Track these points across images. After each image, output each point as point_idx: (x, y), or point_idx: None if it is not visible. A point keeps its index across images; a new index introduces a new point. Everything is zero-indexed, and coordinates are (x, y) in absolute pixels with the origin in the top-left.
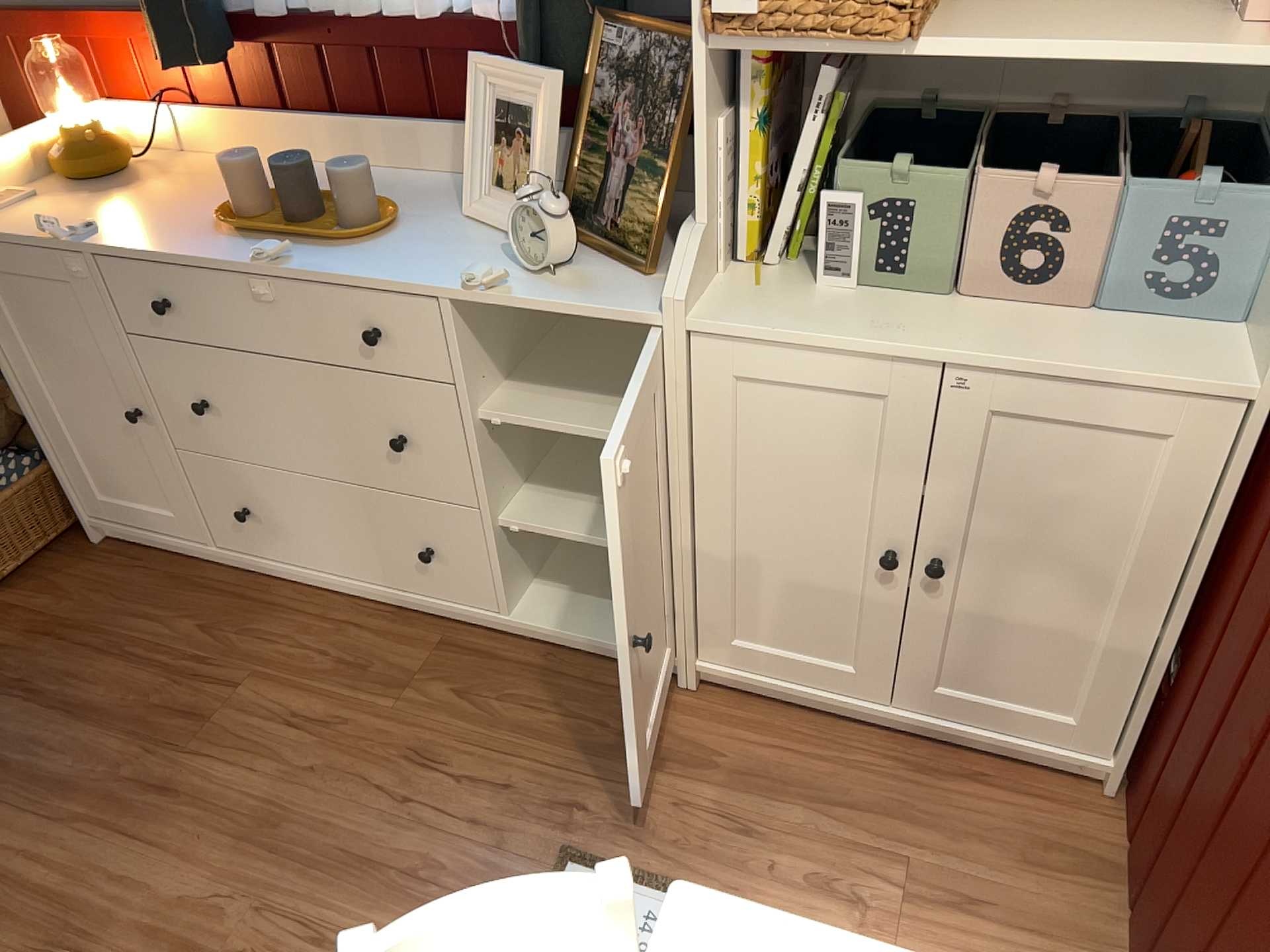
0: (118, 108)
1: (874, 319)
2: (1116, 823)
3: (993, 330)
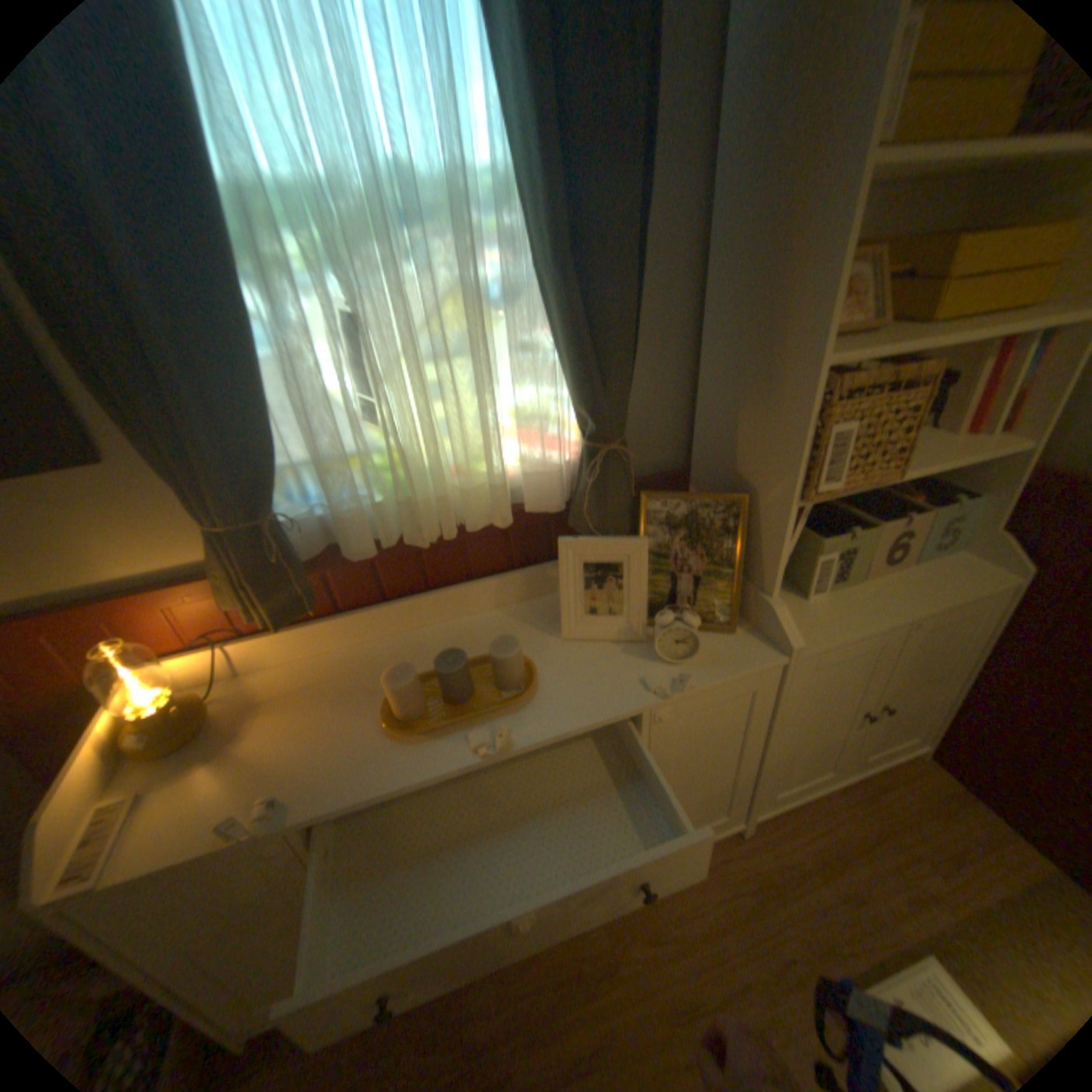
0: (162, 669)
1: (862, 606)
2: (949, 774)
3: (908, 590)
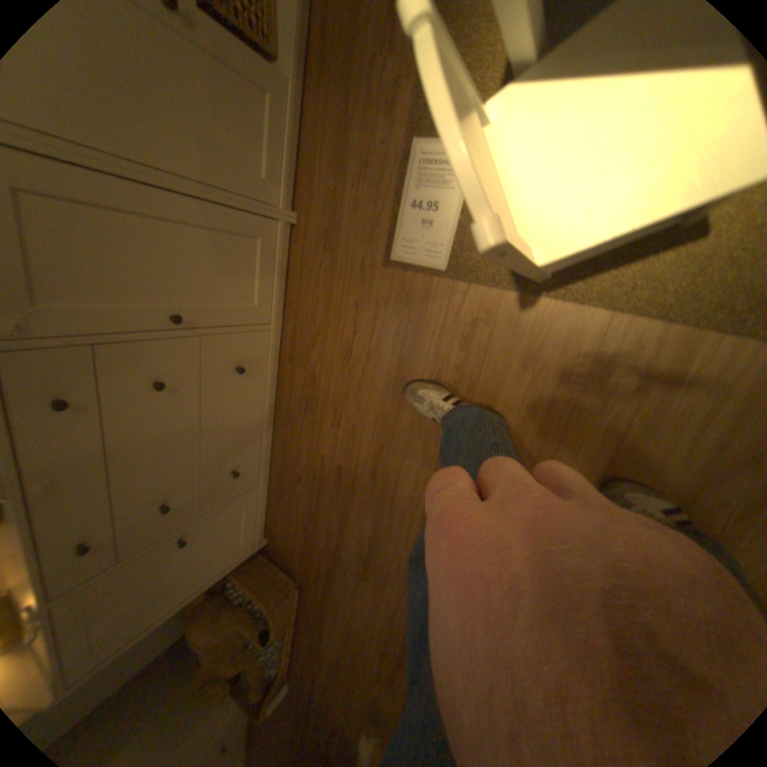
0: None
1: None
2: None
3: None
